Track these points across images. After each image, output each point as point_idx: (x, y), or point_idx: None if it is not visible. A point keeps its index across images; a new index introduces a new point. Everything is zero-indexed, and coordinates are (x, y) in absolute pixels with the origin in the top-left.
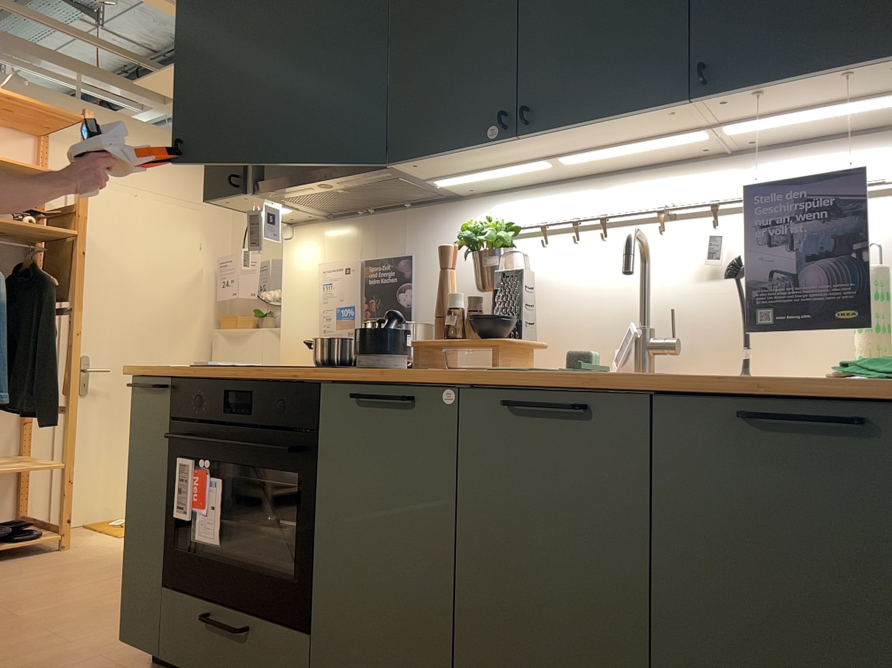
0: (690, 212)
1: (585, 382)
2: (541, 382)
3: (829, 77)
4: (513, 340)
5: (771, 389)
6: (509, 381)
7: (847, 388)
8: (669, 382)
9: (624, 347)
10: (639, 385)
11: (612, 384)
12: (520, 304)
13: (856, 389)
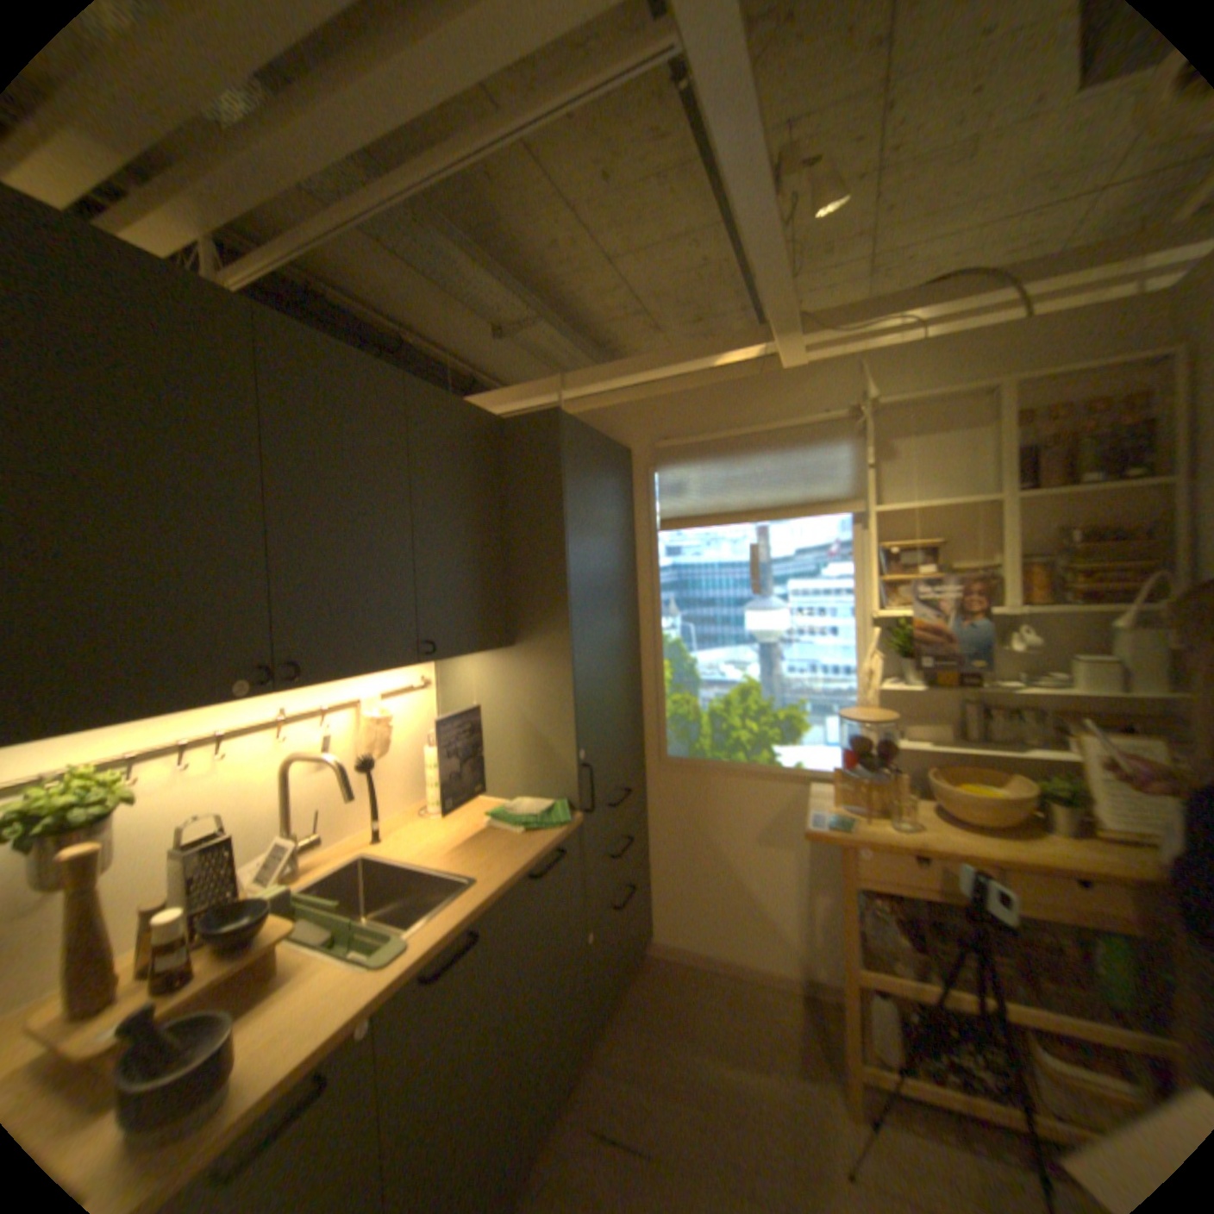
0: (299, 715)
1: (470, 916)
2: (435, 940)
3: (469, 653)
4: (269, 926)
5: (539, 856)
6: (424, 959)
7: (558, 840)
8: (510, 882)
9: (268, 864)
10: (497, 894)
11: (484, 905)
12: (221, 879)
13: (552, 838)
